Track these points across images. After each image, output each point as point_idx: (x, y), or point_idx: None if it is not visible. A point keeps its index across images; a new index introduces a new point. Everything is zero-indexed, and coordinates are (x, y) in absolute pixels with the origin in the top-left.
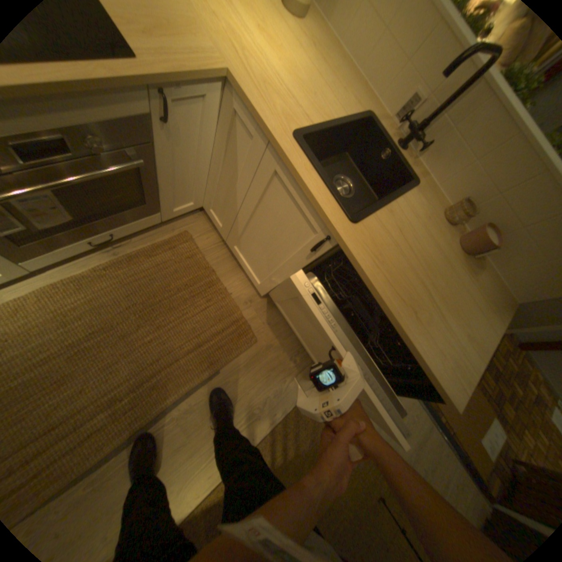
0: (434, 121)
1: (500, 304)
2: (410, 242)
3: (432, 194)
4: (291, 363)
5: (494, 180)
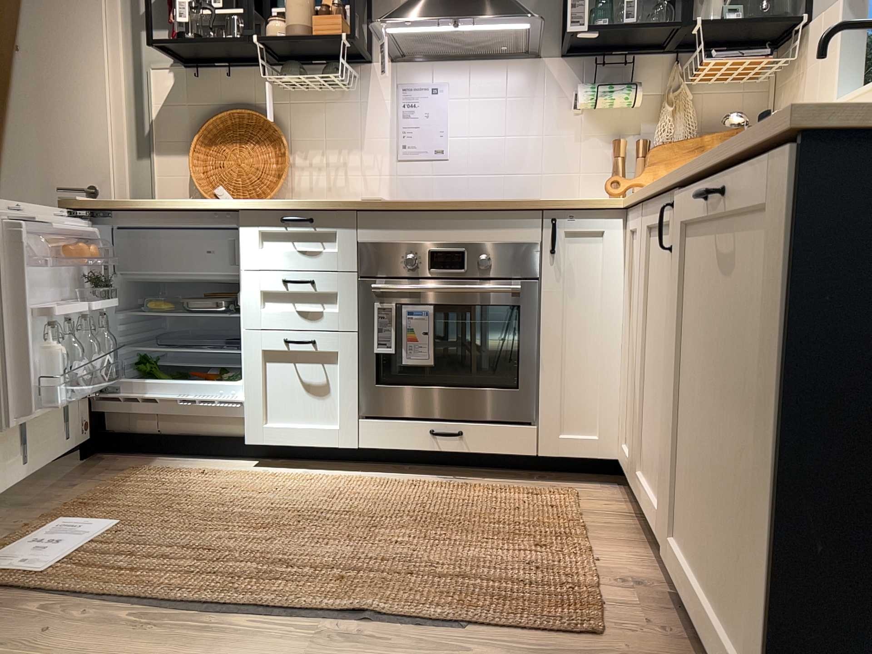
0: None
1: None
2: None
3: None
4: None
5: None
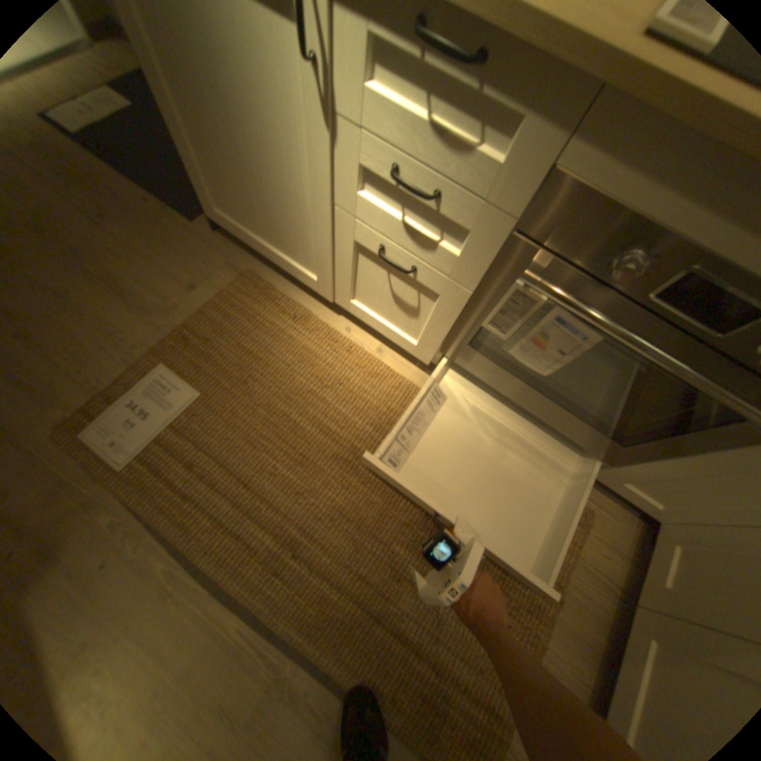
0: None
1: None
2: None
3: None
4: None
5: None
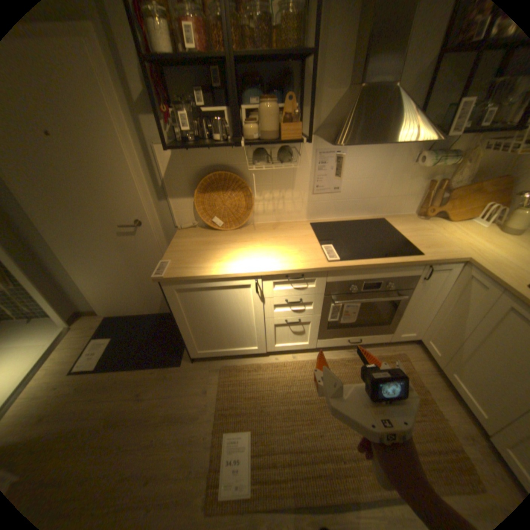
0: None
1: None
2: None
3: None
4: None
5: None
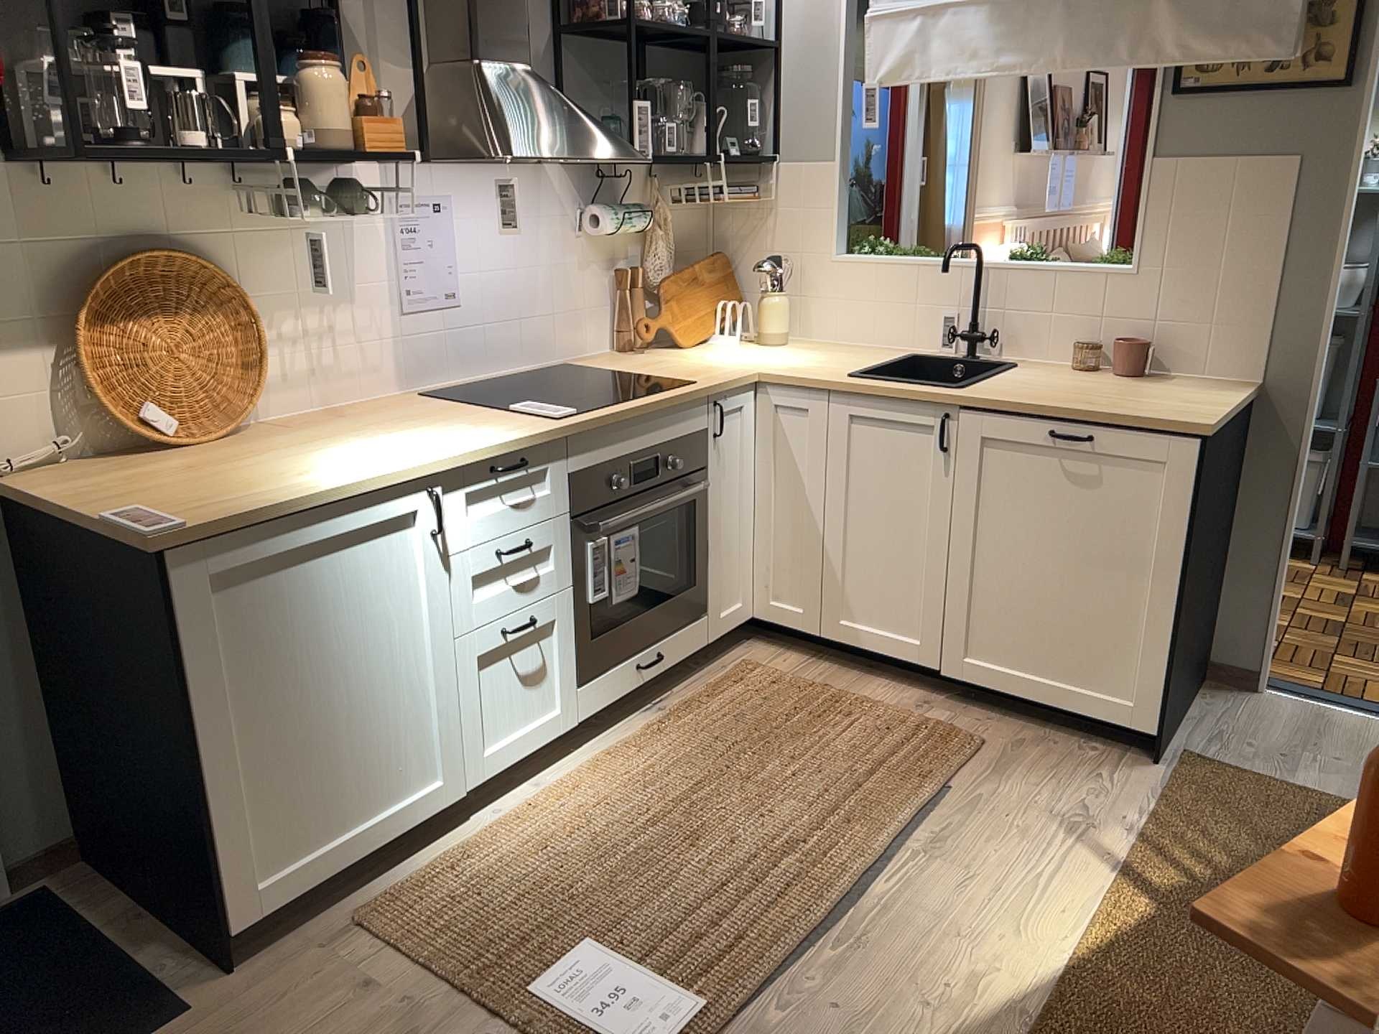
0: (983, 320)
1: (1228, 387)
2: (1043, 385)
3: (1046, 366)
4: (1090, 751)
5: (1084, 311)
